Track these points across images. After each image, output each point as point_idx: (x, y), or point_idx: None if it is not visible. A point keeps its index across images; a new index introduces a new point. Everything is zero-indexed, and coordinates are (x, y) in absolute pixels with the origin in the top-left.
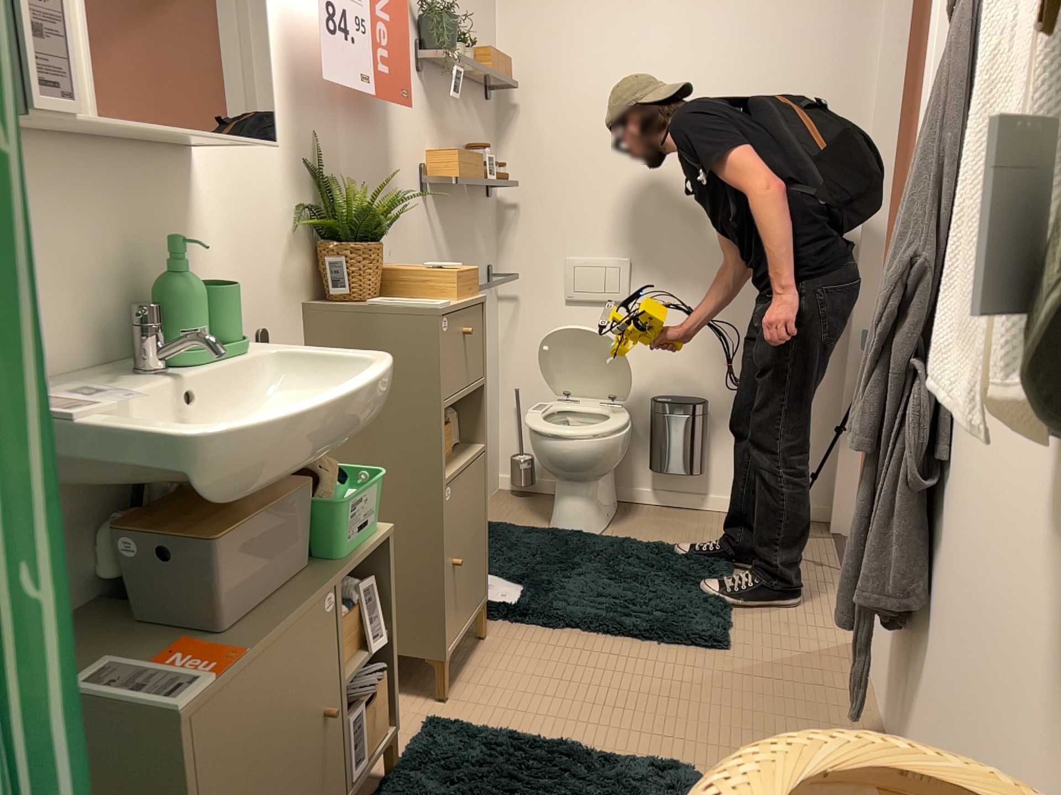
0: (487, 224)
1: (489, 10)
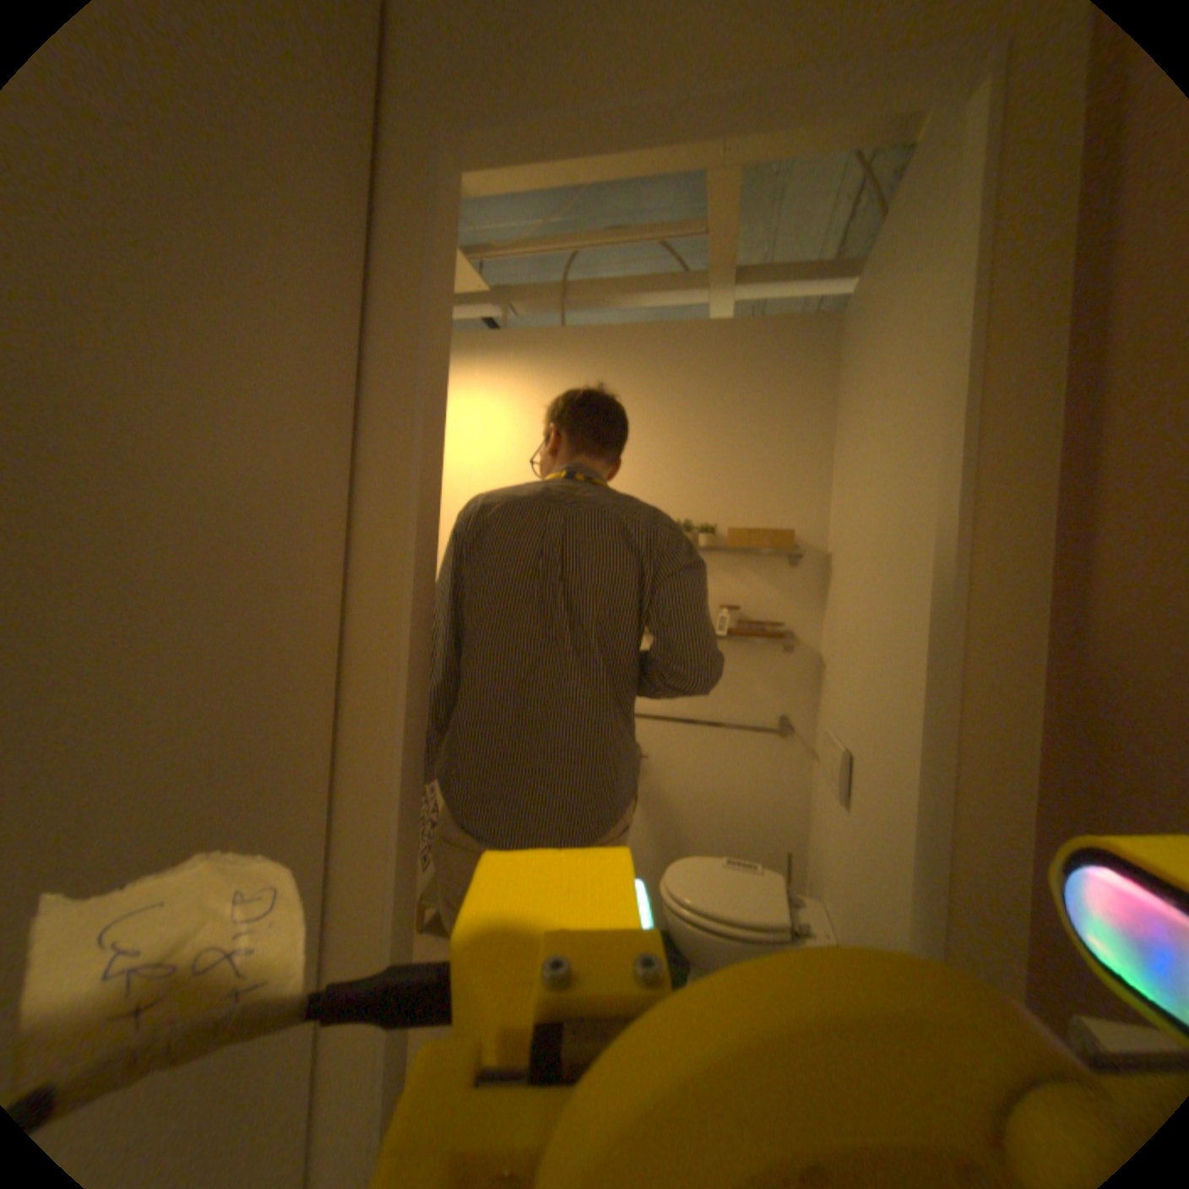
0: (783, 674)
1: (810, 480)
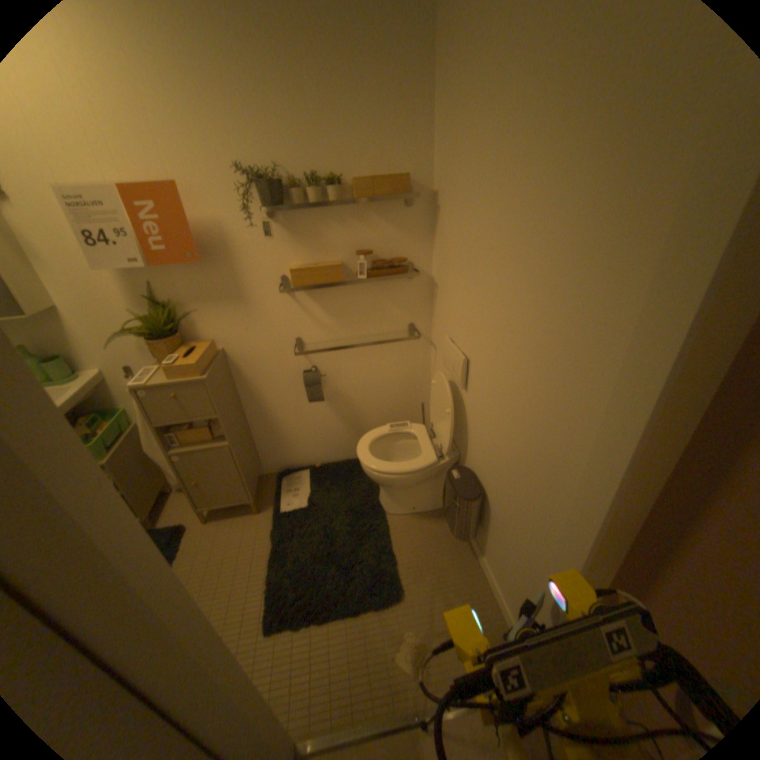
0: (407, 297)
1: (415, 120)
